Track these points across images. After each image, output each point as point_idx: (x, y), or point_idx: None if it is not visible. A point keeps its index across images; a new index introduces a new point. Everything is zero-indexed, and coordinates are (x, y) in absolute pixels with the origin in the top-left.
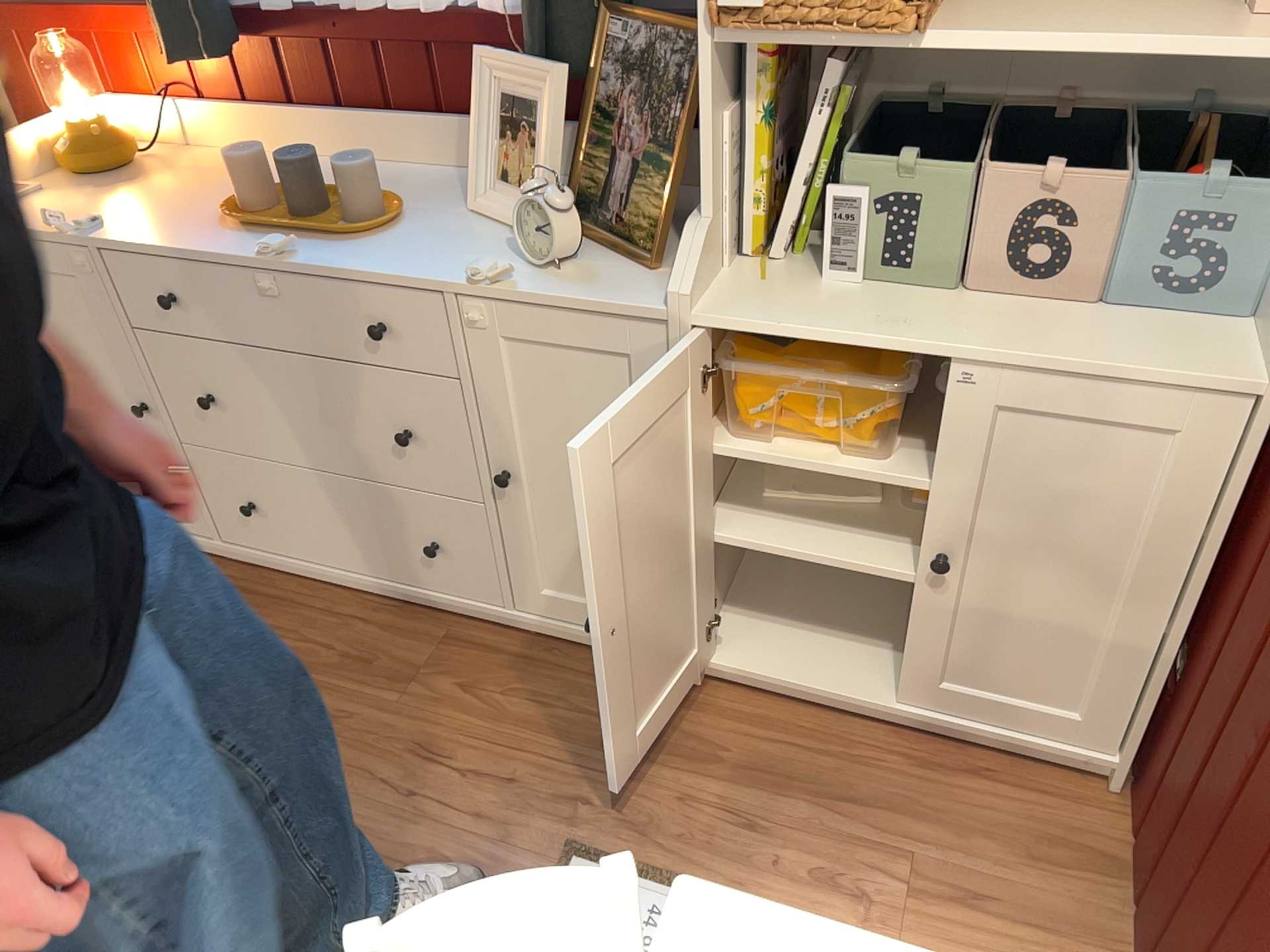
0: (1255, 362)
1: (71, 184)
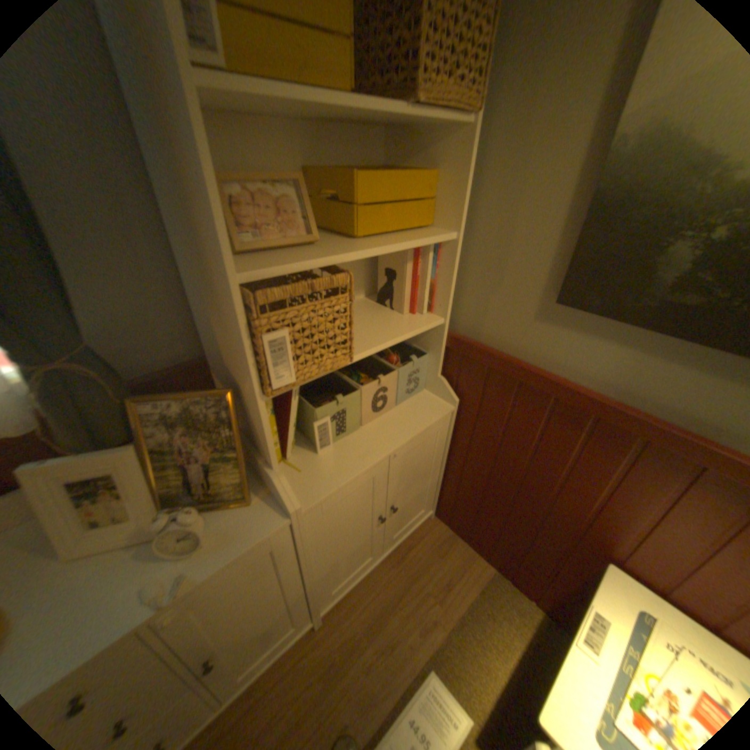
0: (444, 404)
1: None
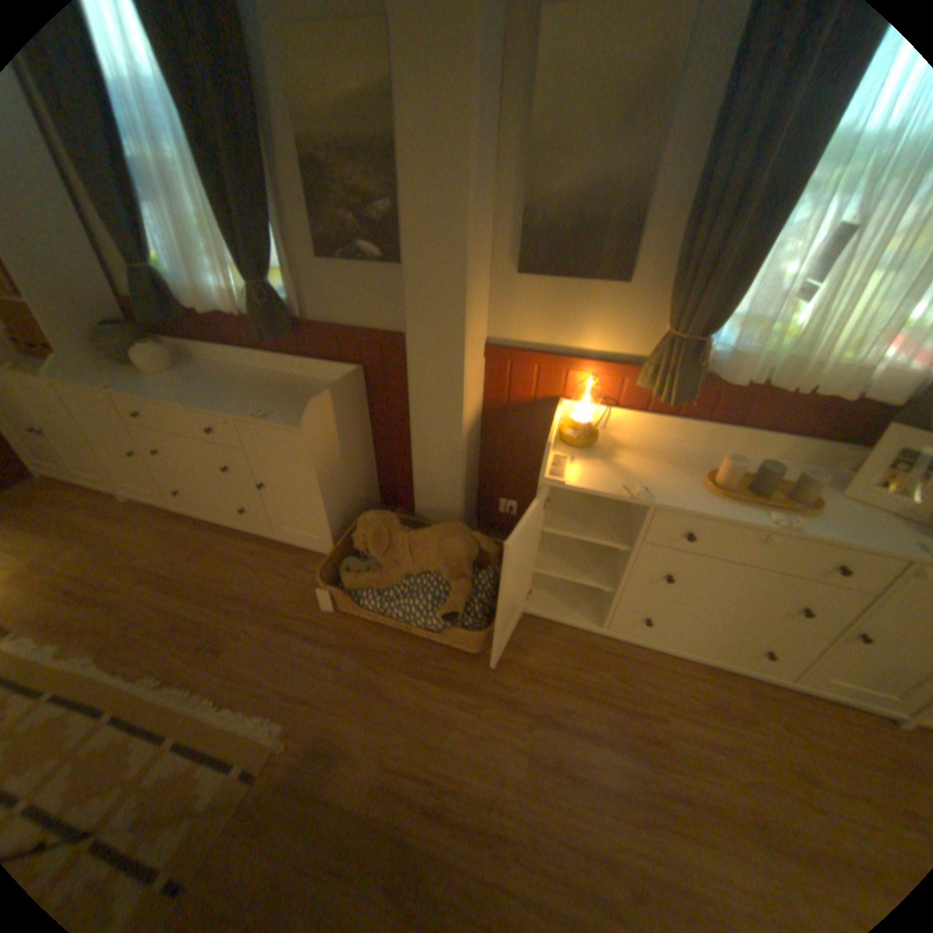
0: None
1: (577, 454)
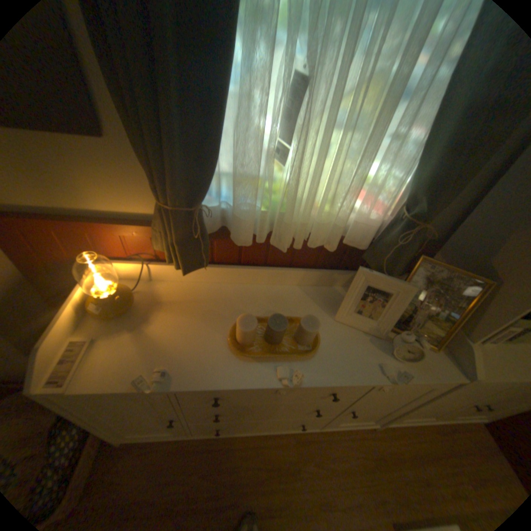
0: None
1: (106, 328)
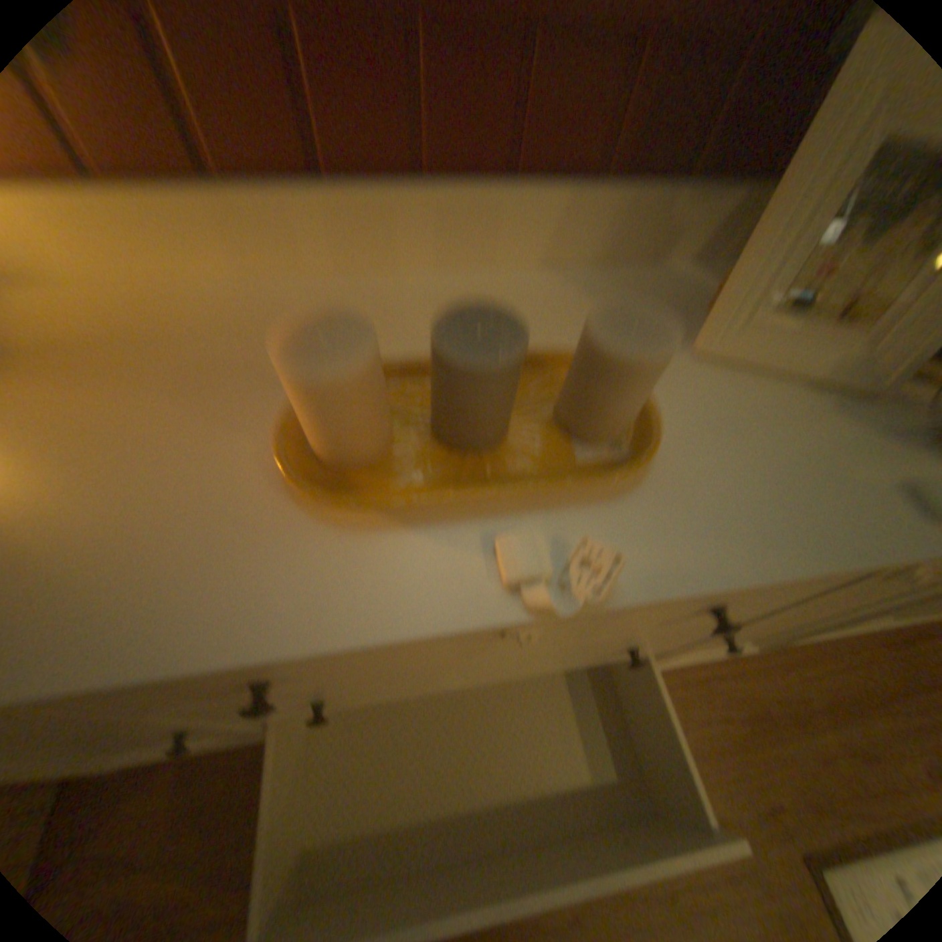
0: None
1: None
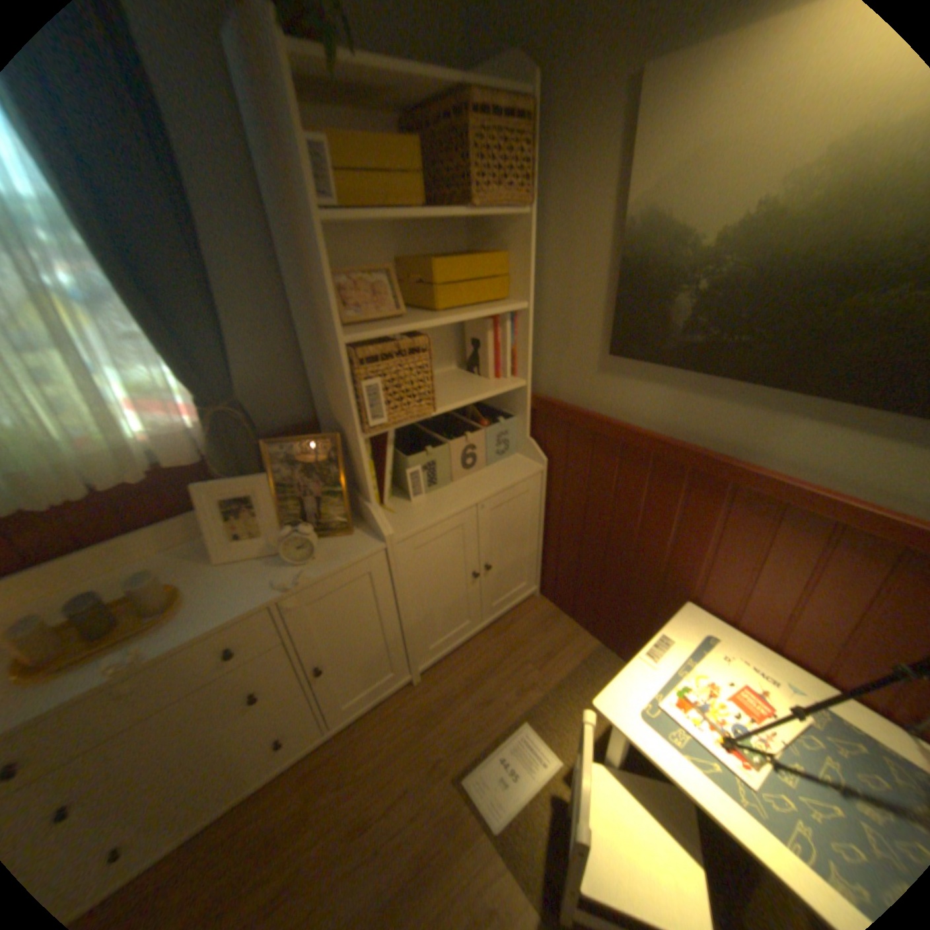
0: (534, 465)
1: None
